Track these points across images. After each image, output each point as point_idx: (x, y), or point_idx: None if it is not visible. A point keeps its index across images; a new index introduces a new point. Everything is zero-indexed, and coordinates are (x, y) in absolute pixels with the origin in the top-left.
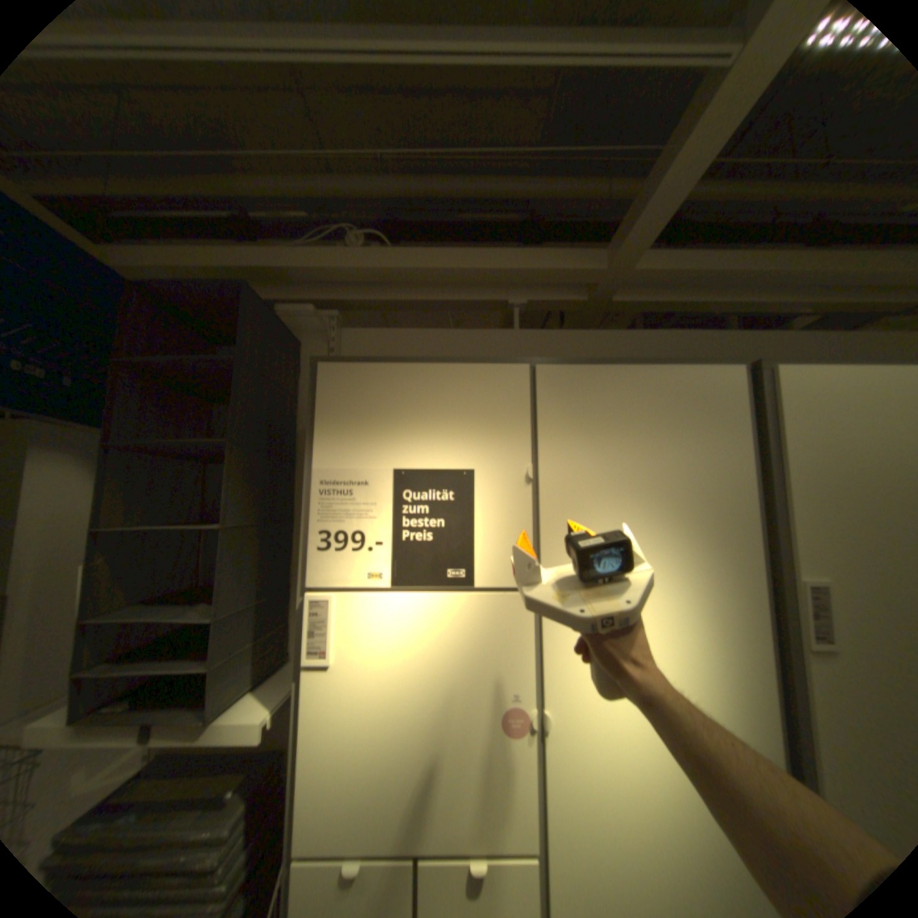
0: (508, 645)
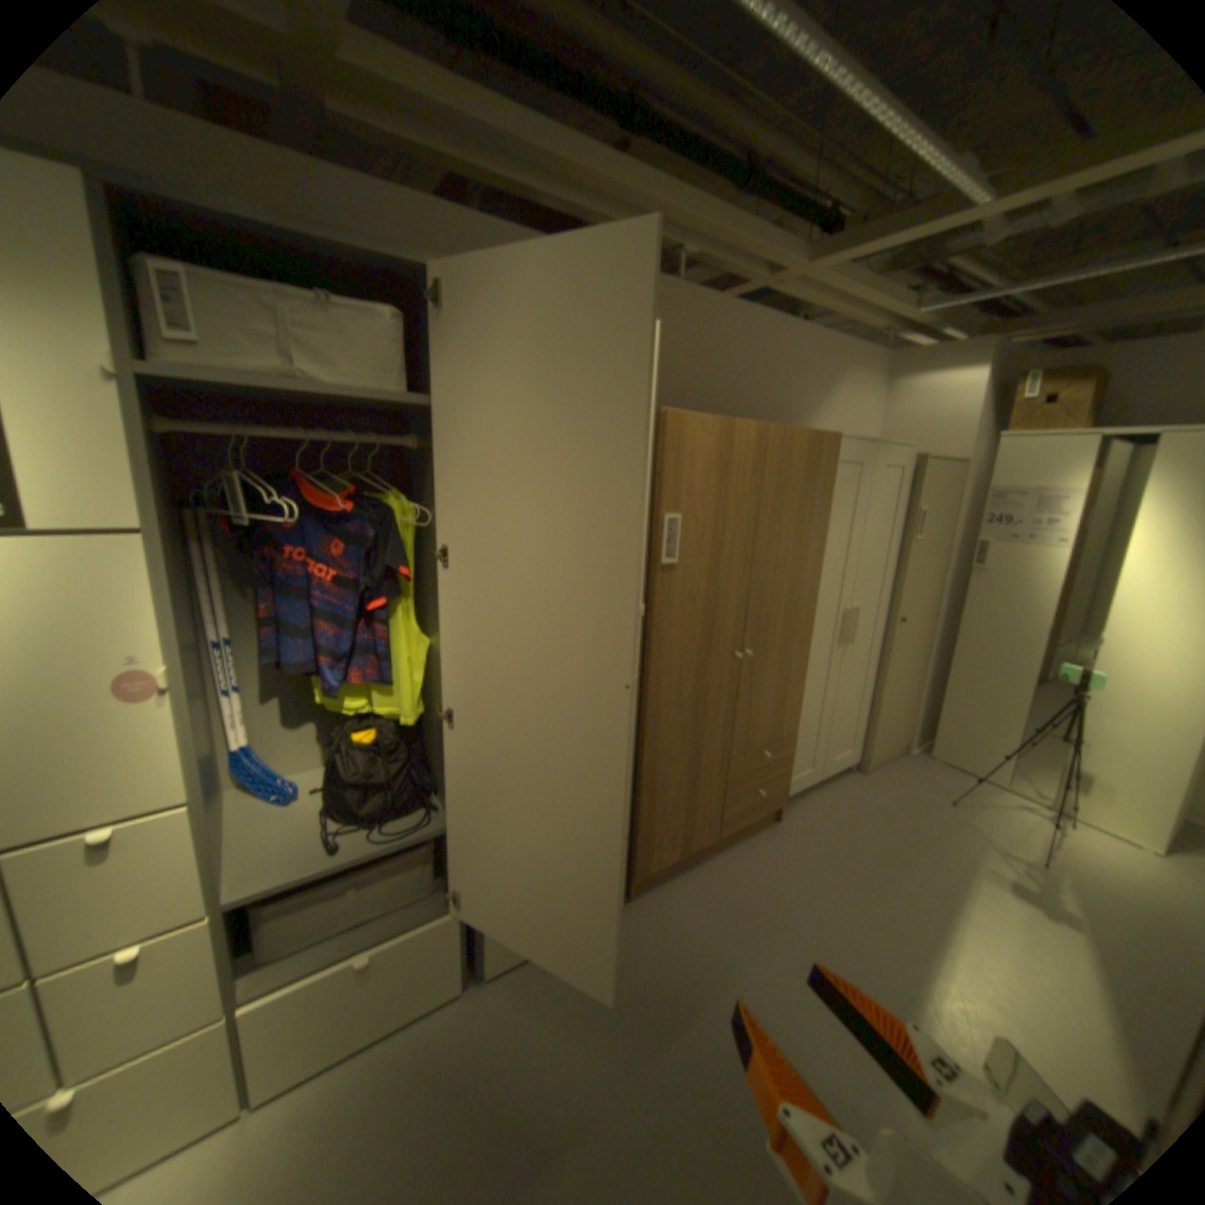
0: (112, 601)
